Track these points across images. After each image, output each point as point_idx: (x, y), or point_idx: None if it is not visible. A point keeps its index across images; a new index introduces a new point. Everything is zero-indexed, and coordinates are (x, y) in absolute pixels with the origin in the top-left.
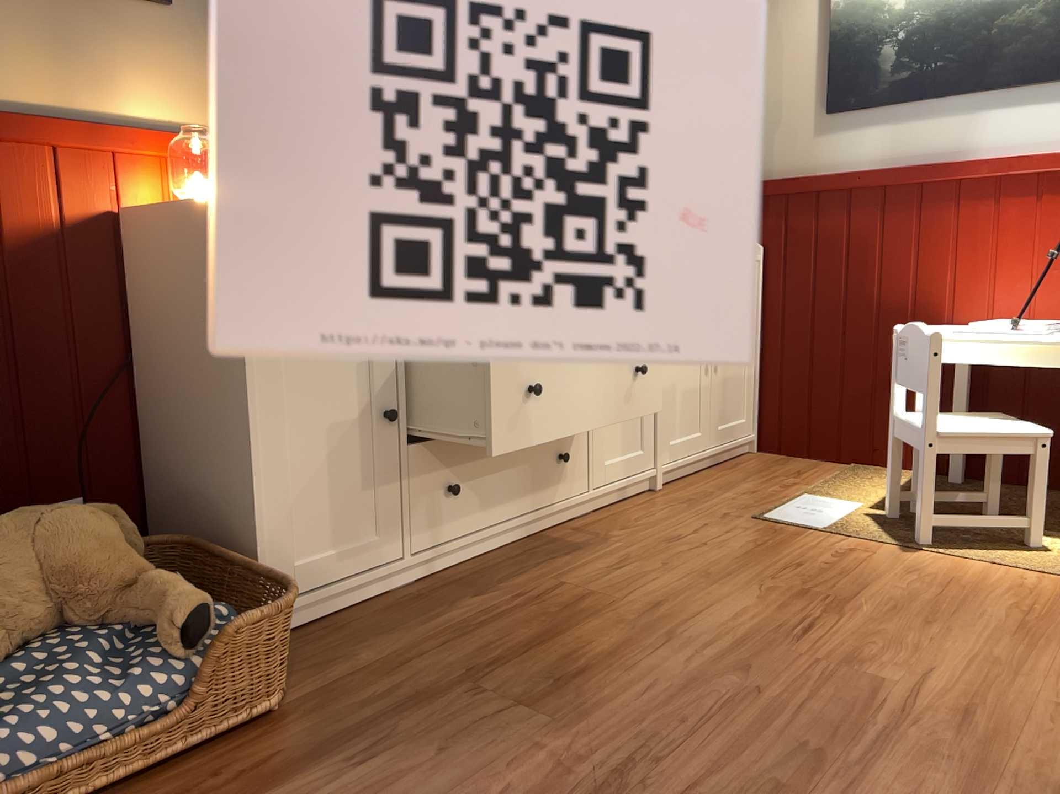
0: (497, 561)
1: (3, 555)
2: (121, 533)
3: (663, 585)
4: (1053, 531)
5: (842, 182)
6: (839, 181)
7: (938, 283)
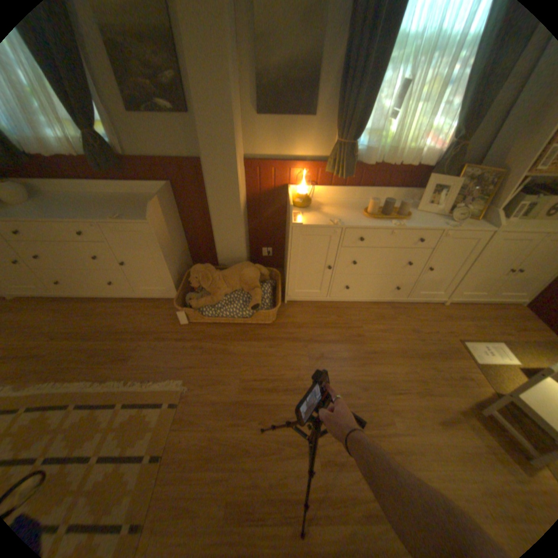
0: (355, 307)
1: (234, 275)
2: (258, 275)
3: (385, 347)
4: None
5: None
6: None
7: None
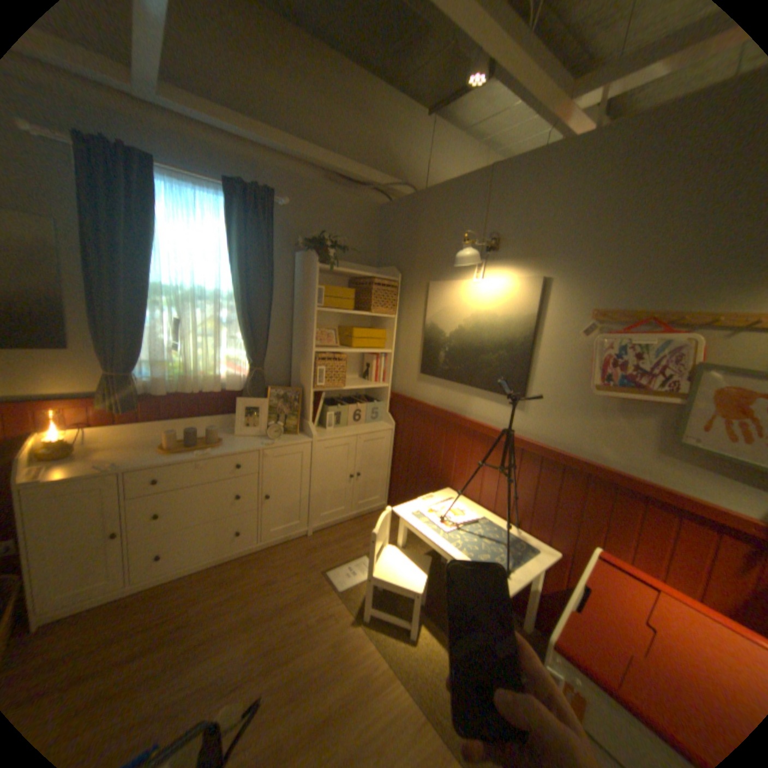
0: (184, 584)
1: None
2: None
3: (221, 627)
4: (437, 629)
5: (422, 407)
6: (420, 406)
7: (450, 469)
